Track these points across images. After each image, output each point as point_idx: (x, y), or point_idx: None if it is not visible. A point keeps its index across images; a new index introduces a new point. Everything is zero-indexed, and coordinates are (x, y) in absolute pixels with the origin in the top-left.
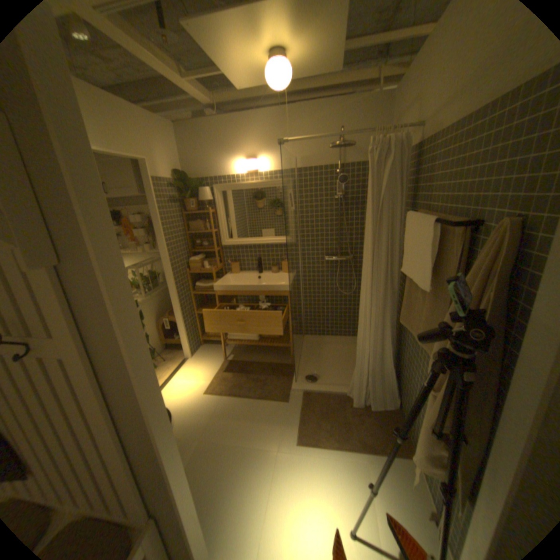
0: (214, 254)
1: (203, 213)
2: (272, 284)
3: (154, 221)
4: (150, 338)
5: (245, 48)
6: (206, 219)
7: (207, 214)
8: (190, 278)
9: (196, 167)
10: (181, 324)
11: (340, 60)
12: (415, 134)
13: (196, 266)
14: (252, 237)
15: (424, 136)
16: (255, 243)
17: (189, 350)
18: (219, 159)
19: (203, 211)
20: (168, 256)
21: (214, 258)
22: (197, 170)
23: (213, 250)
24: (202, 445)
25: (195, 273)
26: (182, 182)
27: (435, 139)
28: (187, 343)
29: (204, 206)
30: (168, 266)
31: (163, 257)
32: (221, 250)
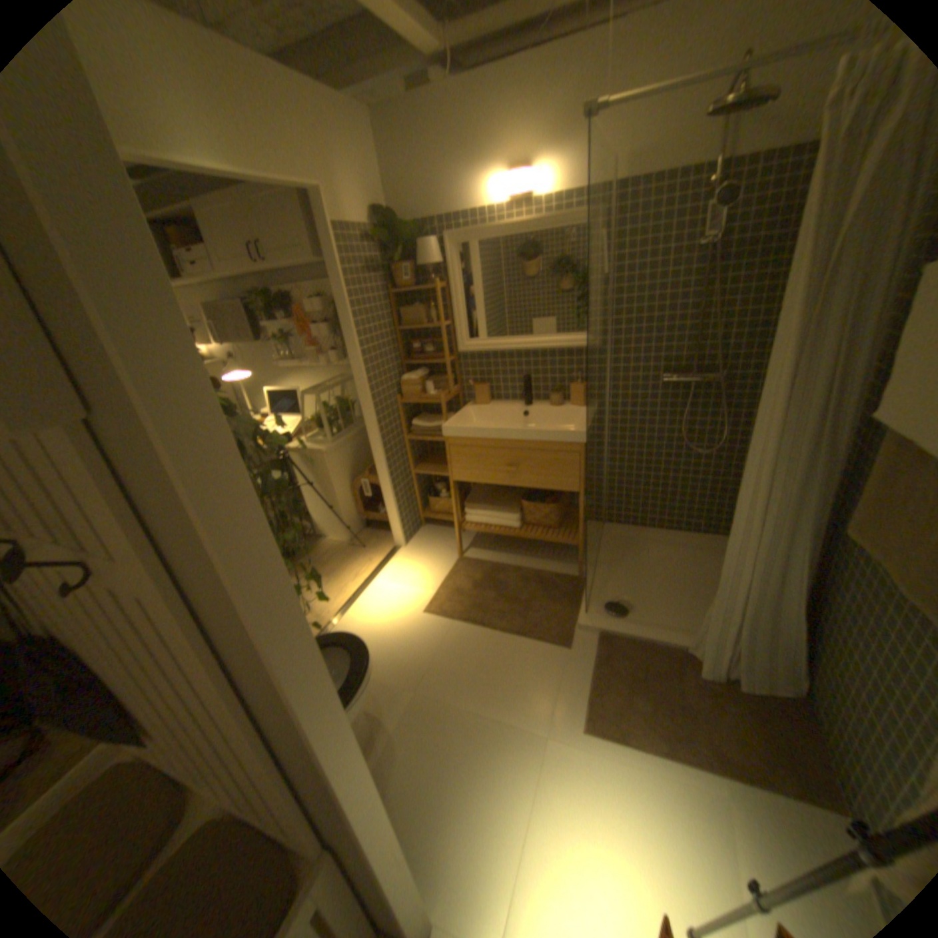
0: (444, 368)
1: (425, 291)
2: (550, 430)
3: (340, 309)
4: (341, 510)
5: None
6: (431, 303)
7: (433, 292)
8: (402, 412)
9: (412, 198)
10: (388, 491)
11: None
12: None
13: (413, 391)
14: (514, 335)
15: None
16: (520, 347)
17: (402, 535)
18: (454, 177)
19: (425, 286)
20: (364, 374)
21: (445, 375)
22: (414, 205)
23: (442, 361)
24: (419, 701)
25: (412, 404)
26: (387, 231)
27: None
28: (399, 522)
29: (427, 276)
30: (365, 392)
31: (356, 375)
32: (458, 361)
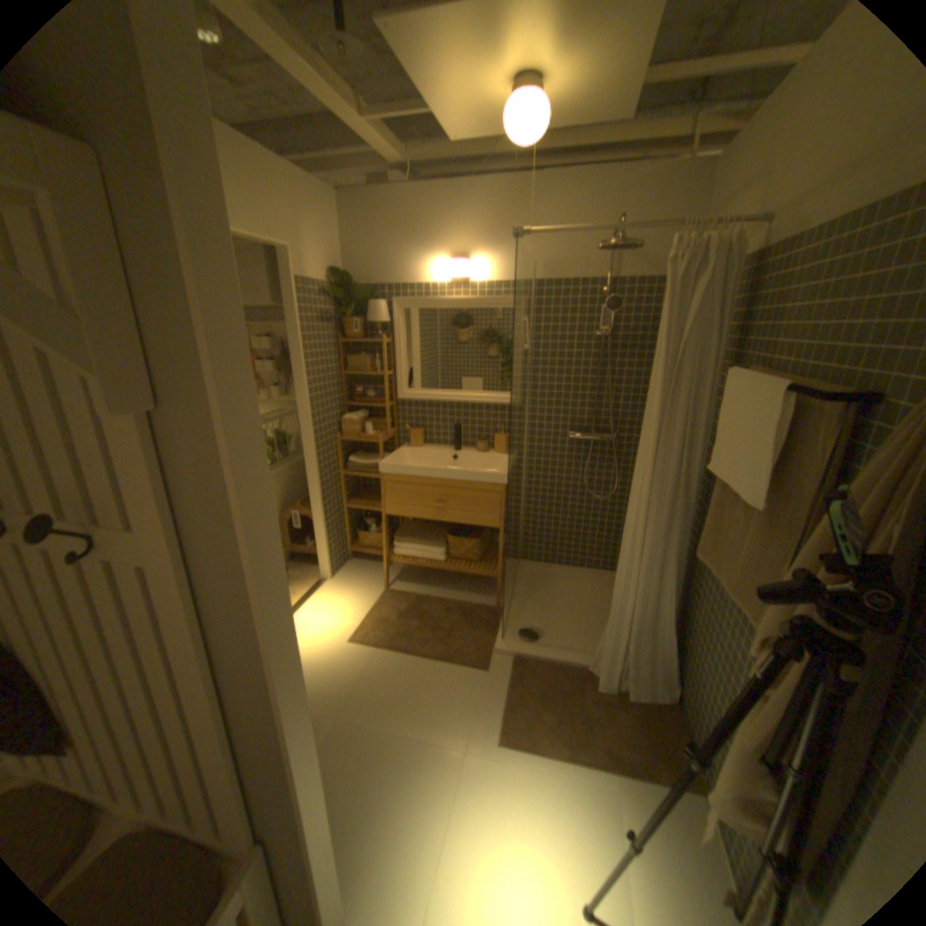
0: (383, 412)
1: (372, 344)
2: (477, 472)
3: (294, 350)
4: None
5: (476, 70)
6: (377, 354)
7: (379, 345)
8: (341, 448)
9: (367, 266)
10: (320, 522)
11: (634, 101)
12: (753, 235)
13: (354, 430)
14: (449, 389)
15: (771, 239)
16: (454, 399)
17: (329, 567)
18: (406, 256)
19: (373, 339)
20: (309, 410)
21: (383, 419)
22: (369, 272)
23: (382, 406)
24: (341, 727)
25: (351, 441)
26: (342, 290)
27: (794, 245)
28: (328, 554)
29: (375, 331)
30: (308, 427)
31: (302, 410)
32: (397, 407)
